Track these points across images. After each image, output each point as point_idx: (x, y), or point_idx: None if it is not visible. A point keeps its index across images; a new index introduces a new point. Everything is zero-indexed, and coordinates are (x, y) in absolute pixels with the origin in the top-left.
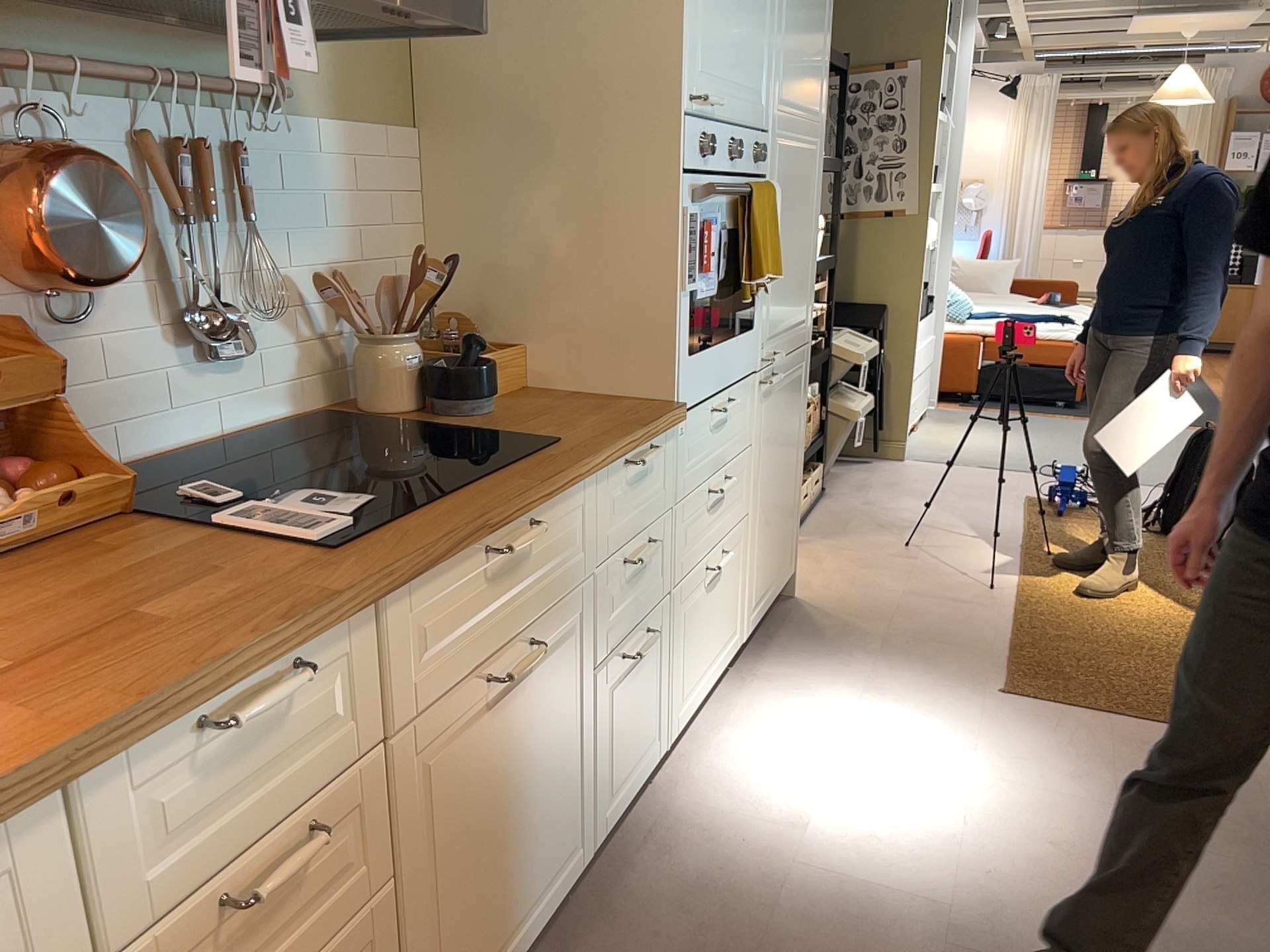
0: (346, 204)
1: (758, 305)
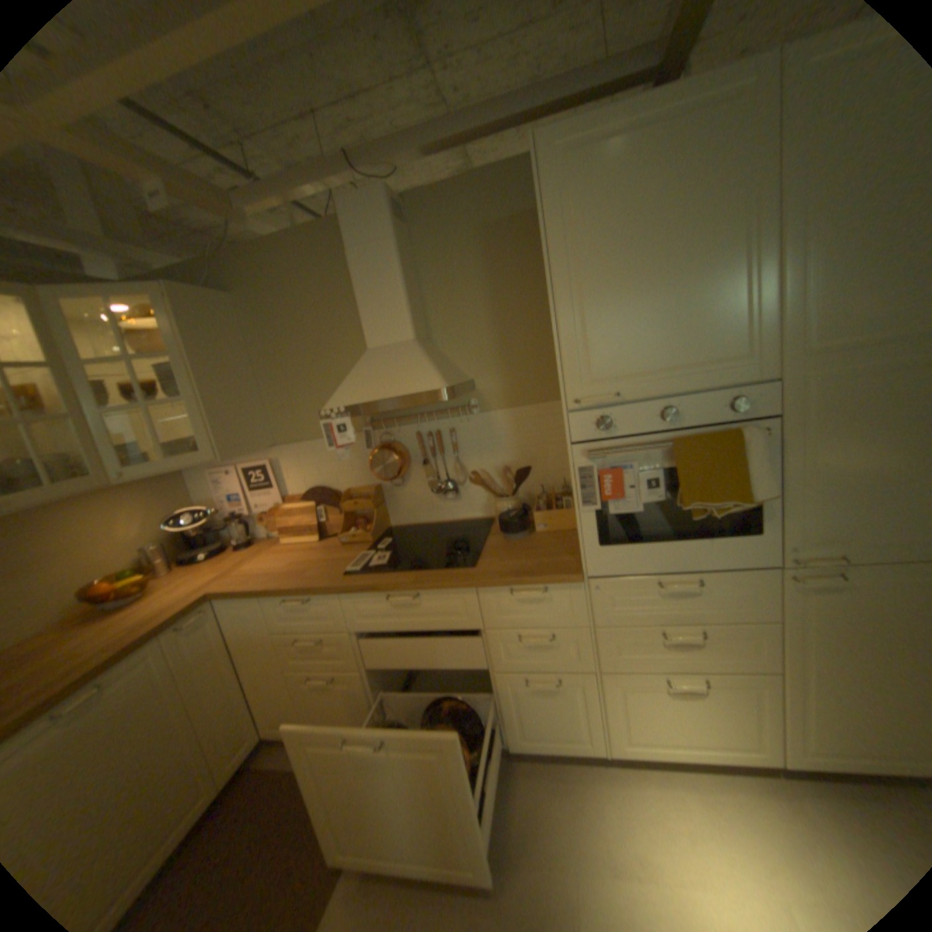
0: (510, 440)
1: (770, 517)
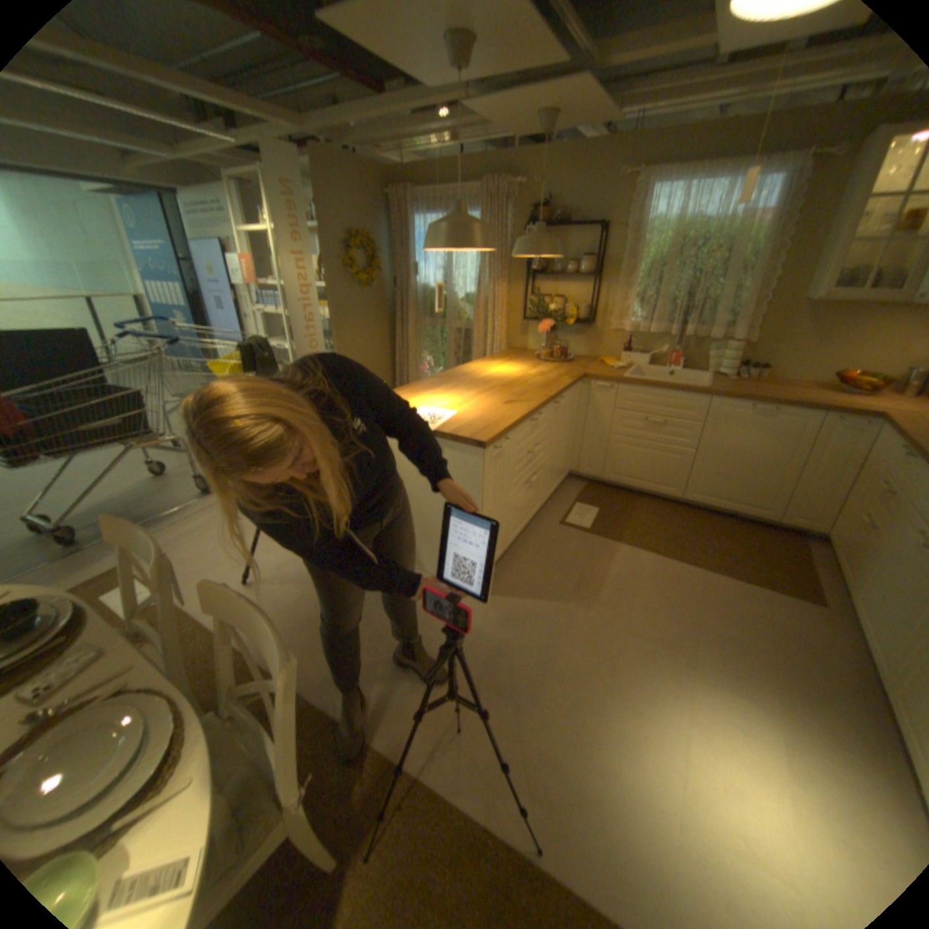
0: None
1: None
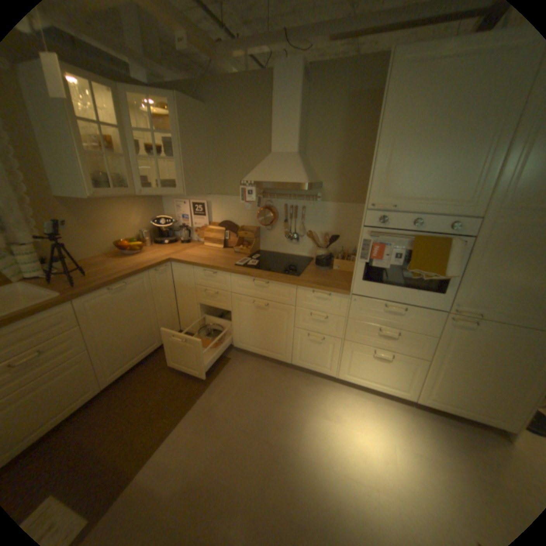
0: (333, 219)
1: (452, 286)
